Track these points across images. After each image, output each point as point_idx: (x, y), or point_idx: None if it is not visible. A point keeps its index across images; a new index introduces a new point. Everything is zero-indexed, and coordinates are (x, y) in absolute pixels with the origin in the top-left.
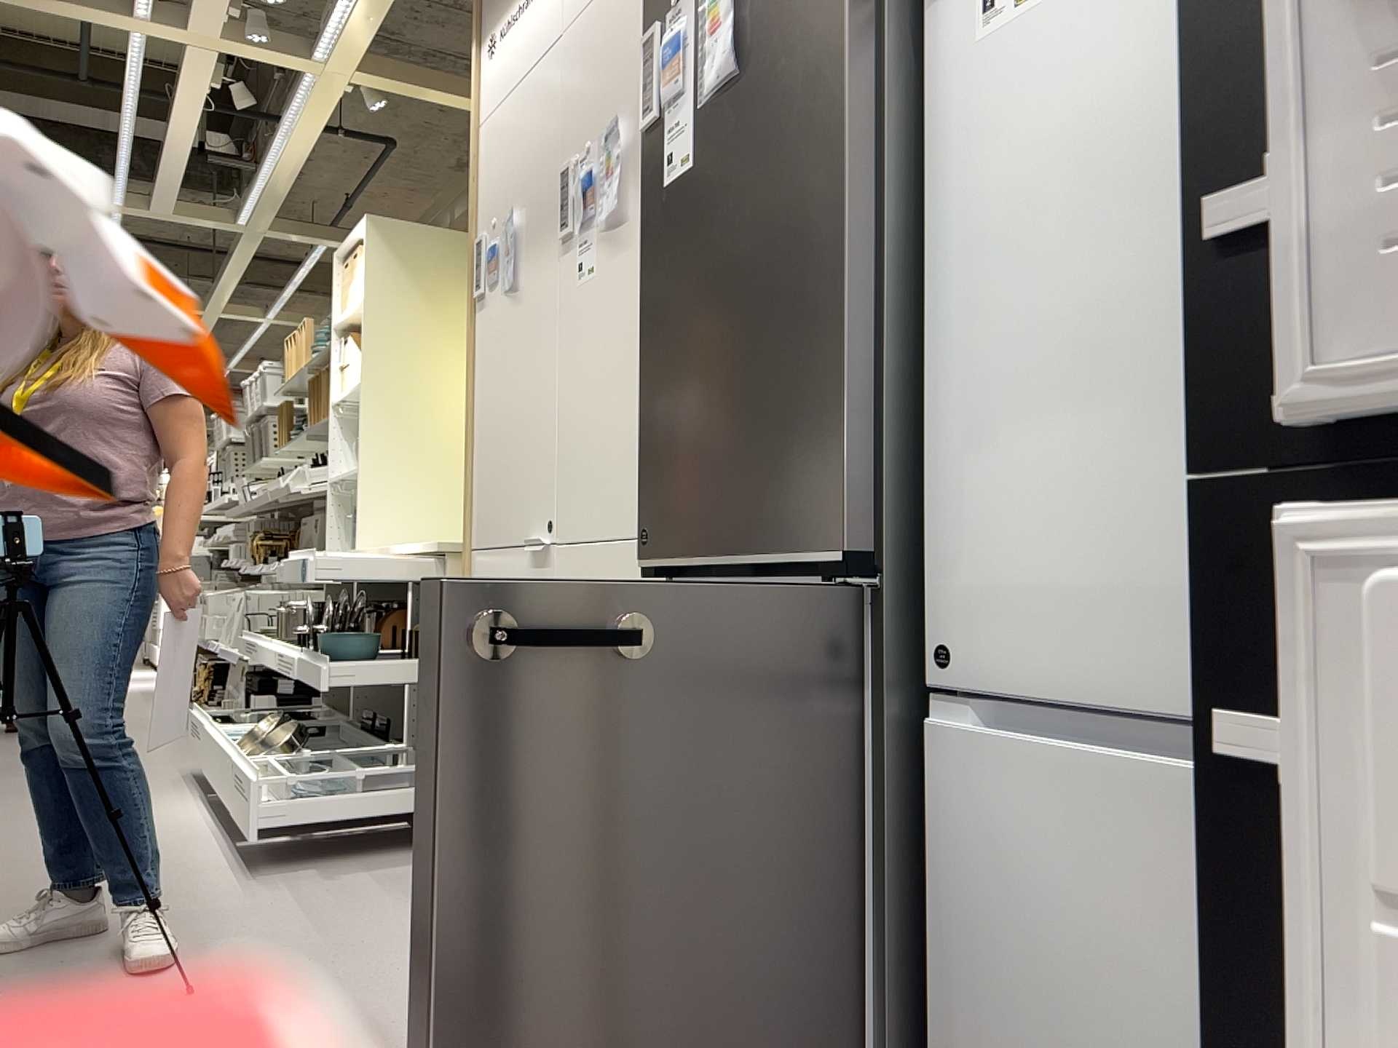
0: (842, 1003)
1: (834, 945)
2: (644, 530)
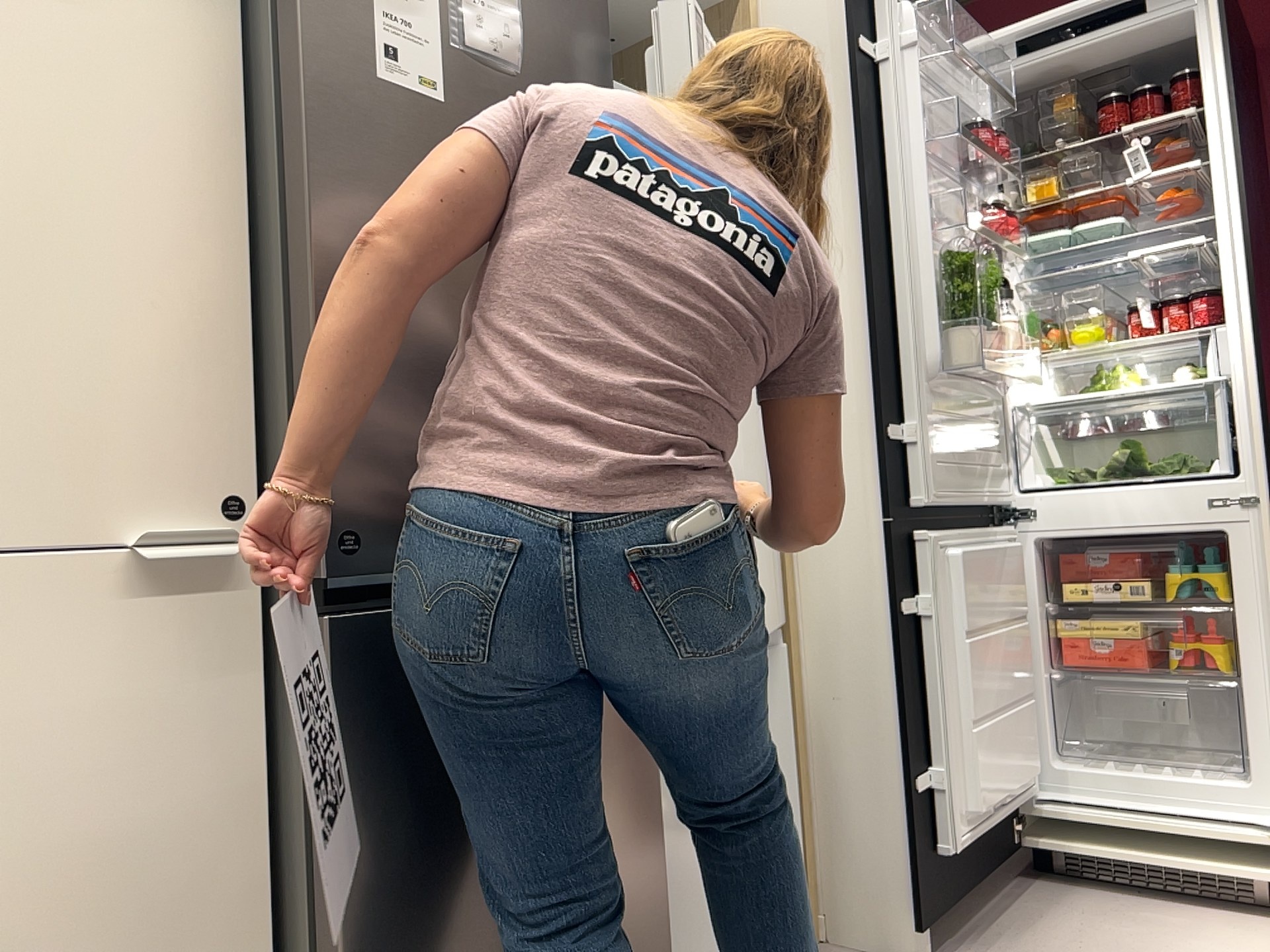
0: (652, 908)
1: (650, 864)
2: (340, 530)
